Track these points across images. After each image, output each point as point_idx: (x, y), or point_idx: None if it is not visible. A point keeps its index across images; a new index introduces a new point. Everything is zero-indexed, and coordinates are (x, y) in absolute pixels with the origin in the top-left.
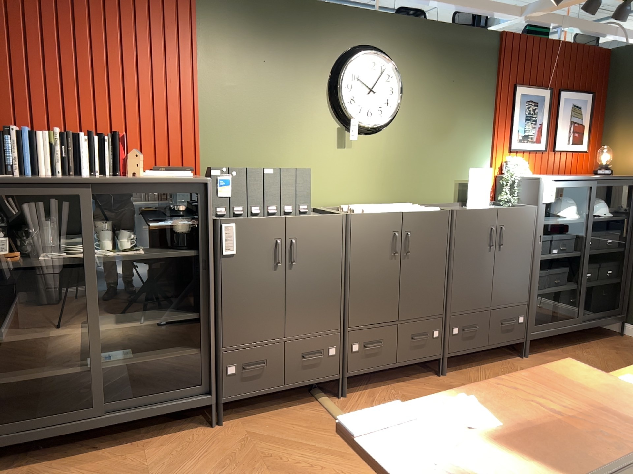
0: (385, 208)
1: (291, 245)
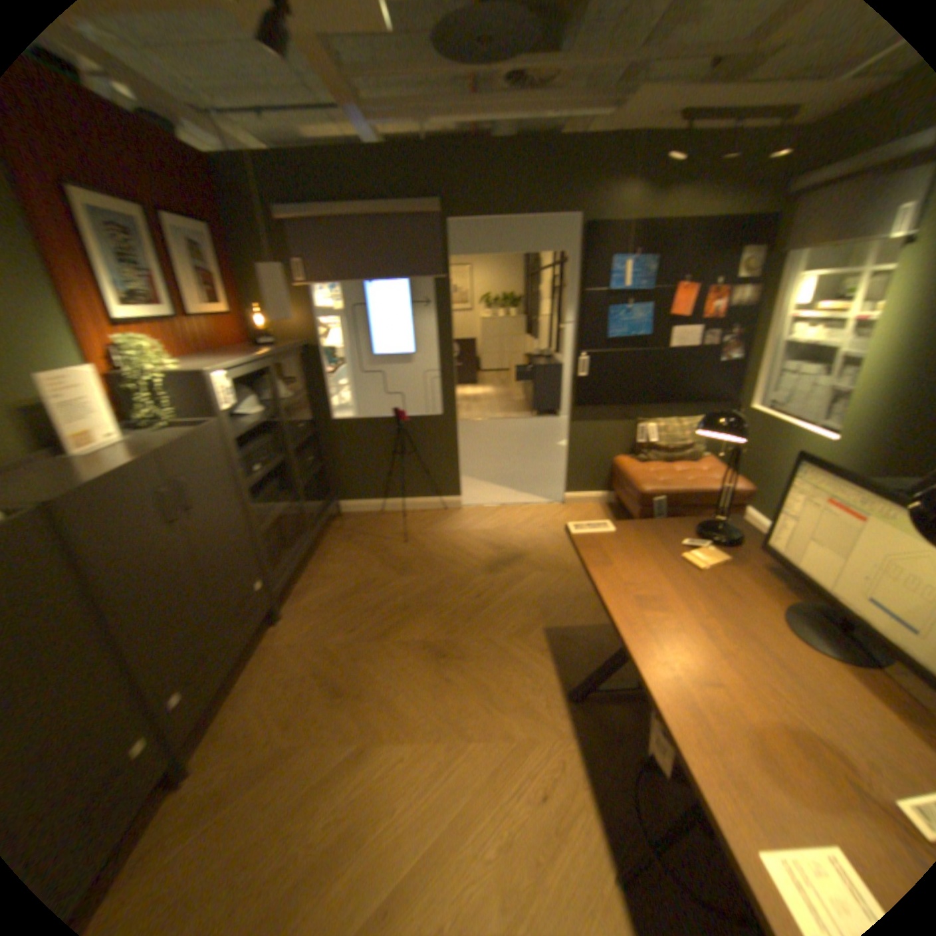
0: None
1: None
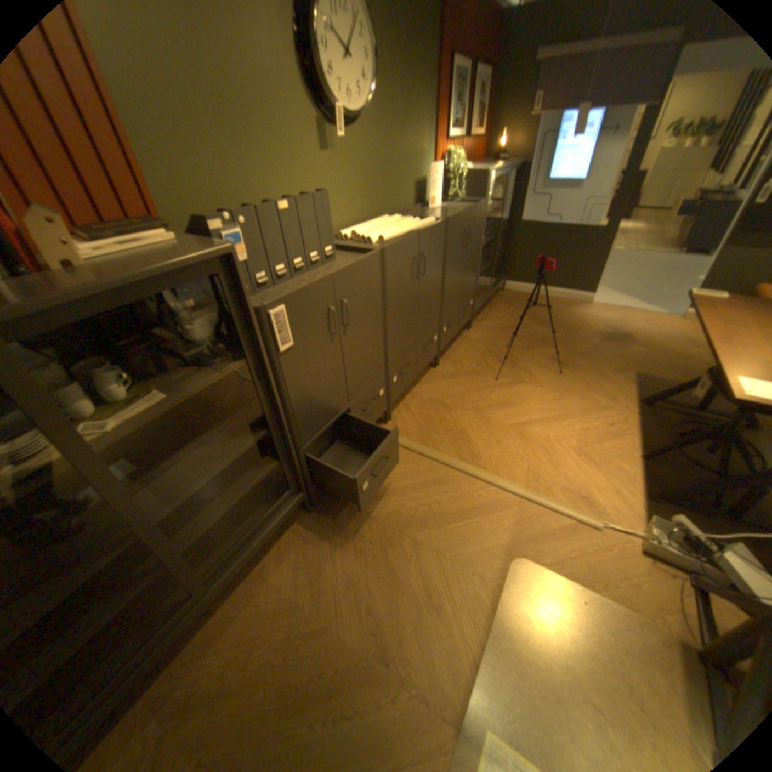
0: (393, 229)
1: (344, 307)
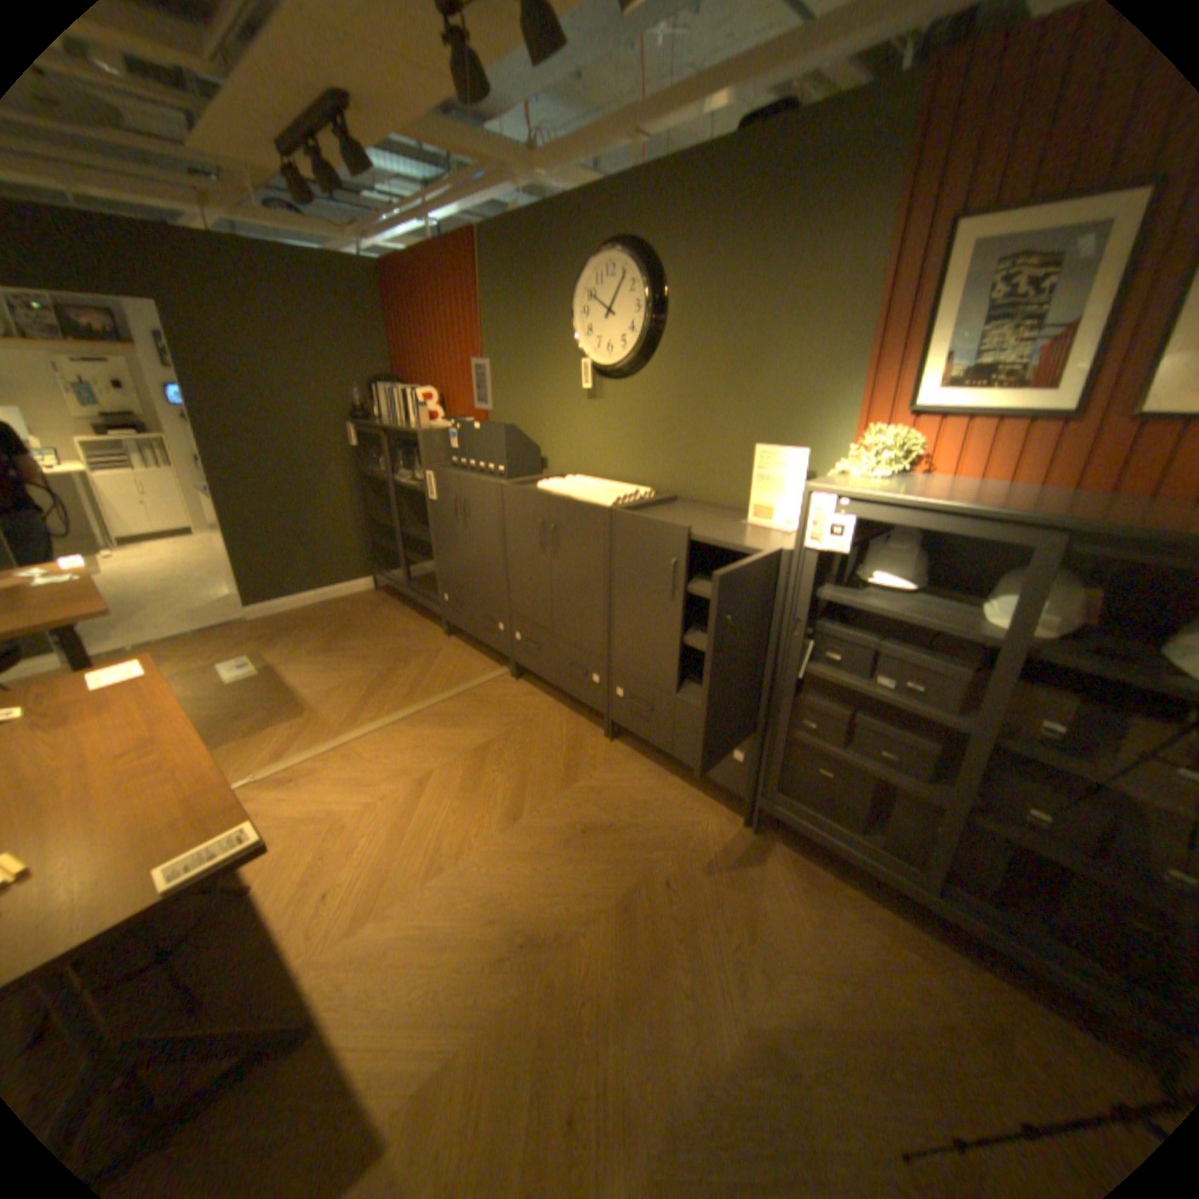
0: (569, 488)
1: (464, 504)
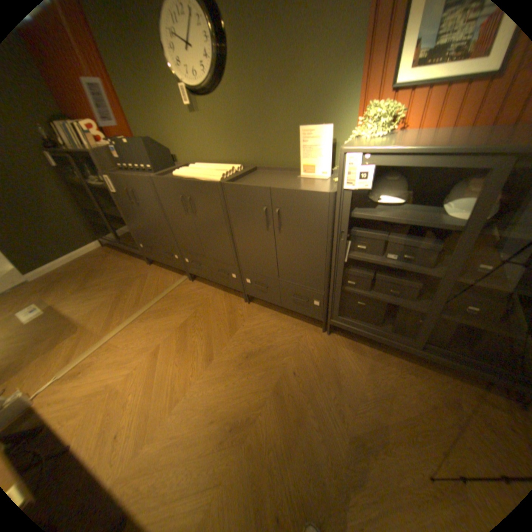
0: (192, 172)
1: (133, 192)
